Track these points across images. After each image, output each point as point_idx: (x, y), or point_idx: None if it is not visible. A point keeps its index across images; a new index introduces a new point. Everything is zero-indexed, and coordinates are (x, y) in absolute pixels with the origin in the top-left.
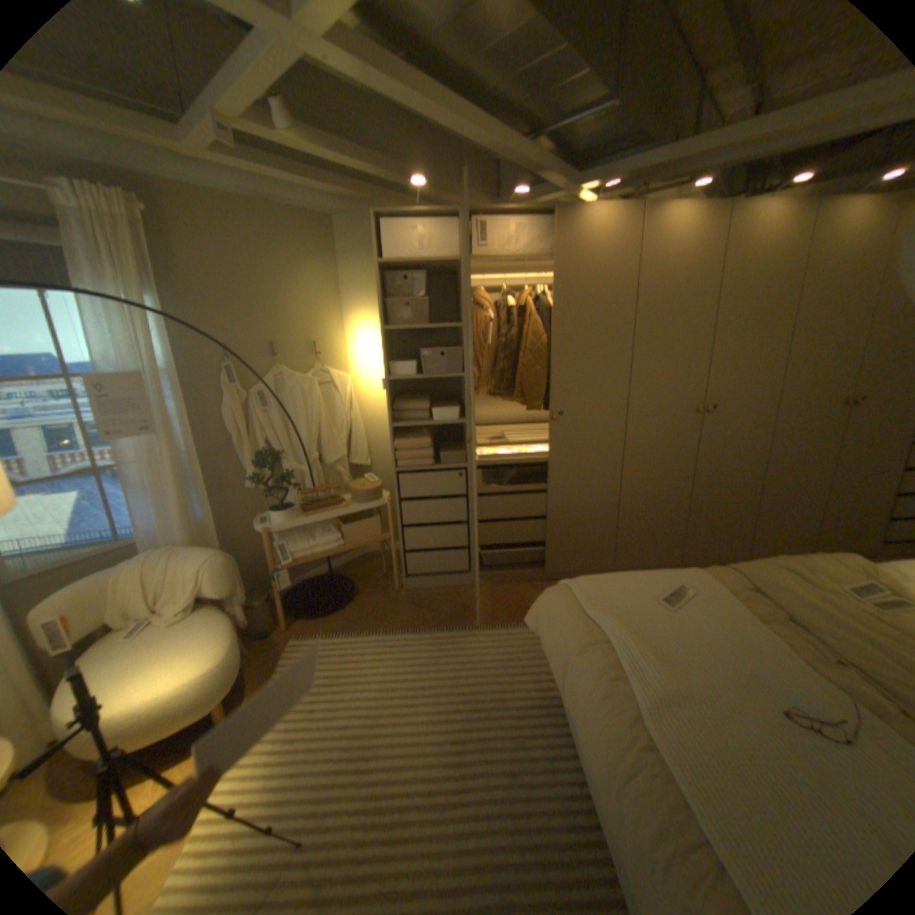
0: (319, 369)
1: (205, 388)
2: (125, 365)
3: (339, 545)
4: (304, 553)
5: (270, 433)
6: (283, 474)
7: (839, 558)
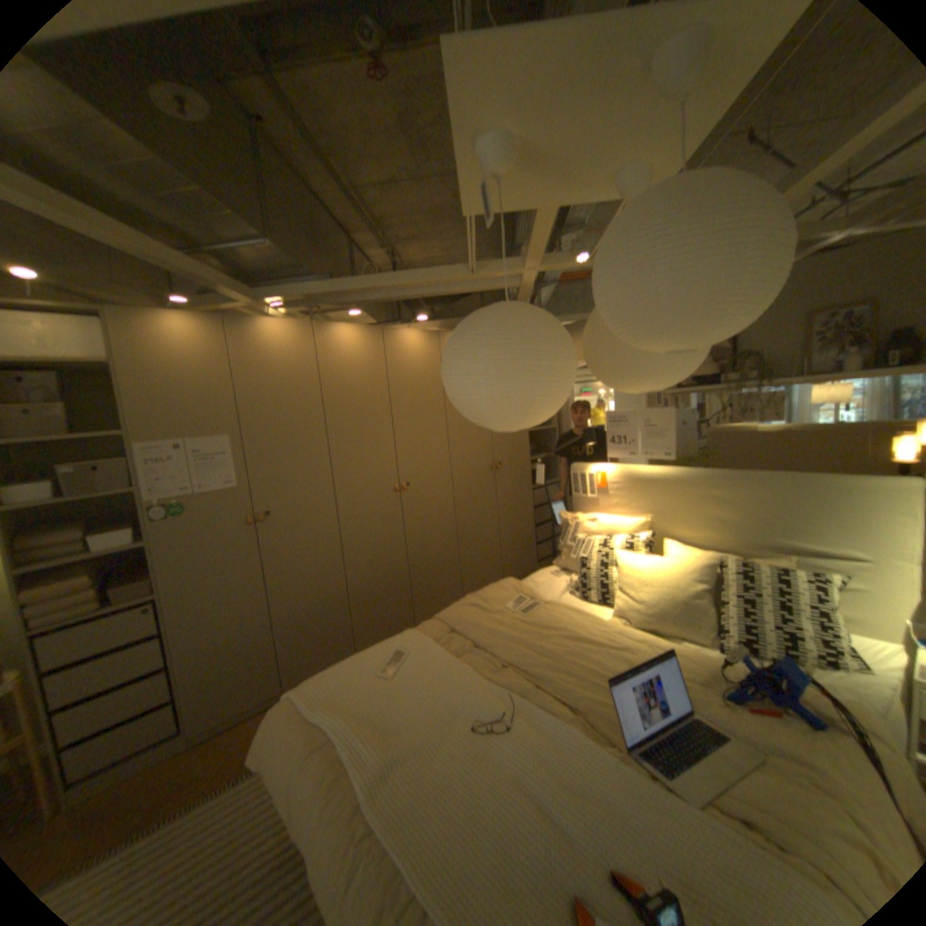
0: None
1: None
2: None
3: None
4: None
5: None
6: None
7: (502, 584)
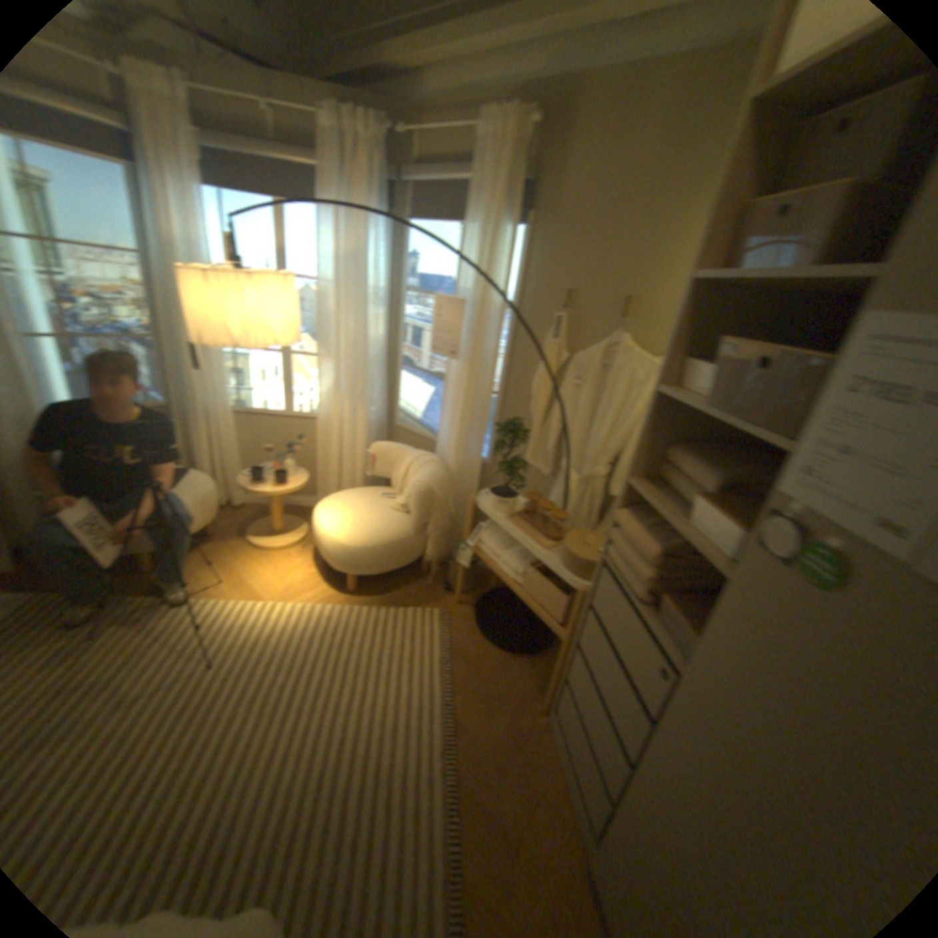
0: None
1: (536, 337)
2: (471, 294)
3: (516, 581)
4: (488, 554)
5: (566, 414)
6: (518, 460)
7: None
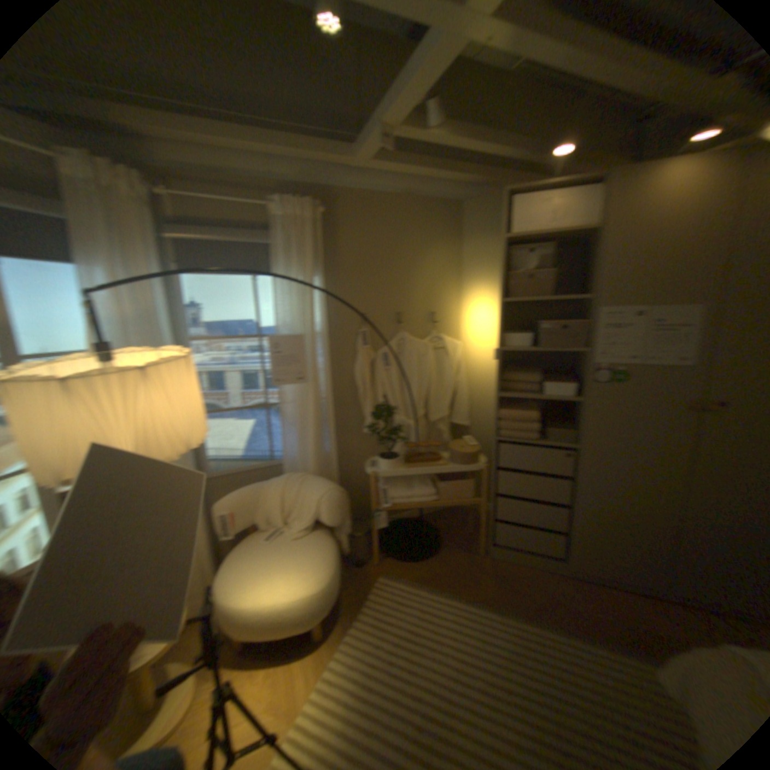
0: (436, 335)
1: (347, 348)
2: (298, 329)
3: (434, 499)
4: (404, 500)
5: (389, 388)
6: (396, 427)
7: None
